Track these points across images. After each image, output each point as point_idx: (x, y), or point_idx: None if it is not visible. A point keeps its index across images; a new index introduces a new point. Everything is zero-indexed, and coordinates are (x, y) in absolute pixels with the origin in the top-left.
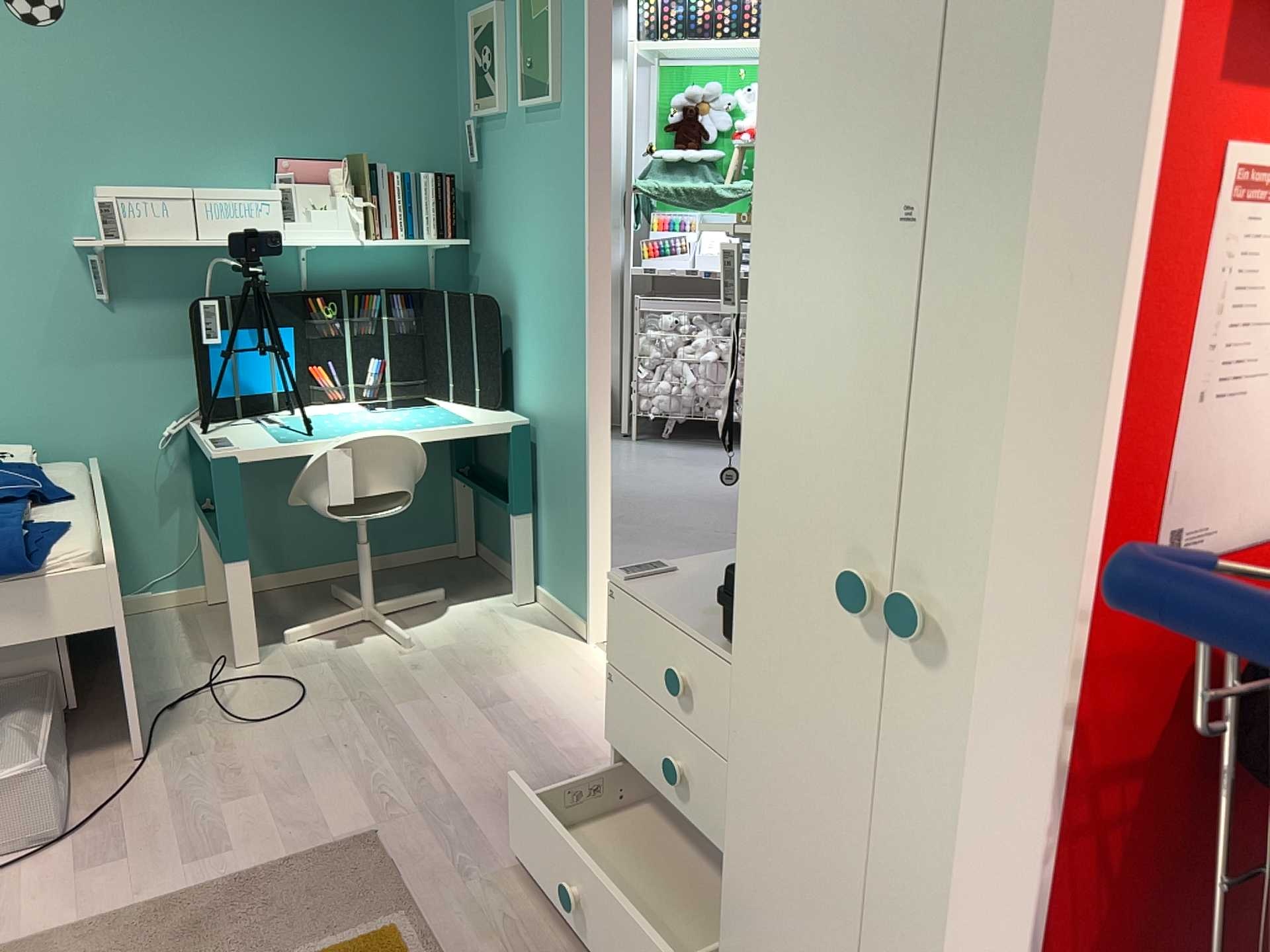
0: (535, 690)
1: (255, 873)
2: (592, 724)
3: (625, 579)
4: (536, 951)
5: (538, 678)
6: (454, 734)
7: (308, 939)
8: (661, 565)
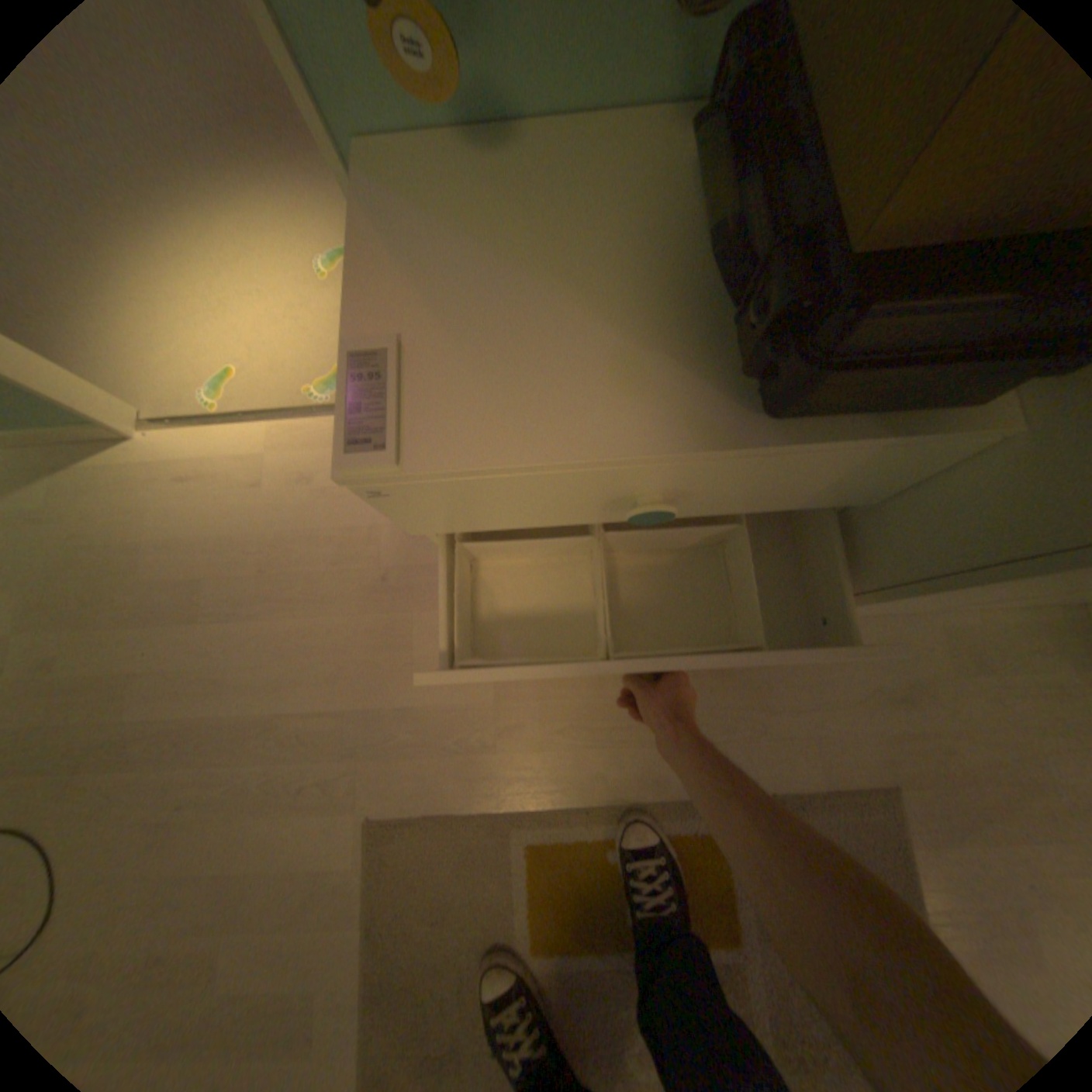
0: (190, 544)
1: (368, 977)
2: (299, 514)
3: (391, 463)
4: (614, 723)
5: (167, 529)
6: (227, 672)
7: (502, 941)
8: (369, 362)
